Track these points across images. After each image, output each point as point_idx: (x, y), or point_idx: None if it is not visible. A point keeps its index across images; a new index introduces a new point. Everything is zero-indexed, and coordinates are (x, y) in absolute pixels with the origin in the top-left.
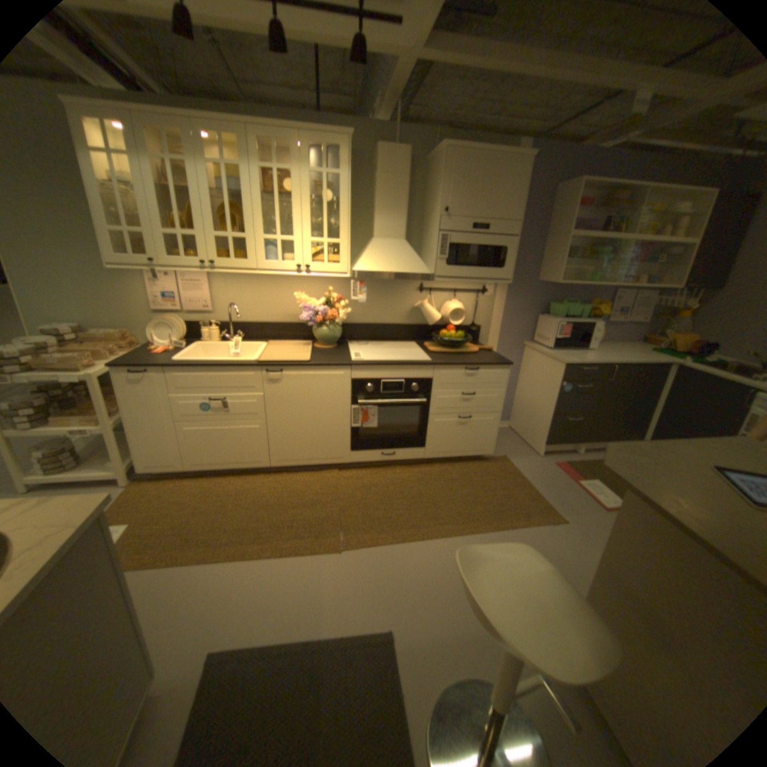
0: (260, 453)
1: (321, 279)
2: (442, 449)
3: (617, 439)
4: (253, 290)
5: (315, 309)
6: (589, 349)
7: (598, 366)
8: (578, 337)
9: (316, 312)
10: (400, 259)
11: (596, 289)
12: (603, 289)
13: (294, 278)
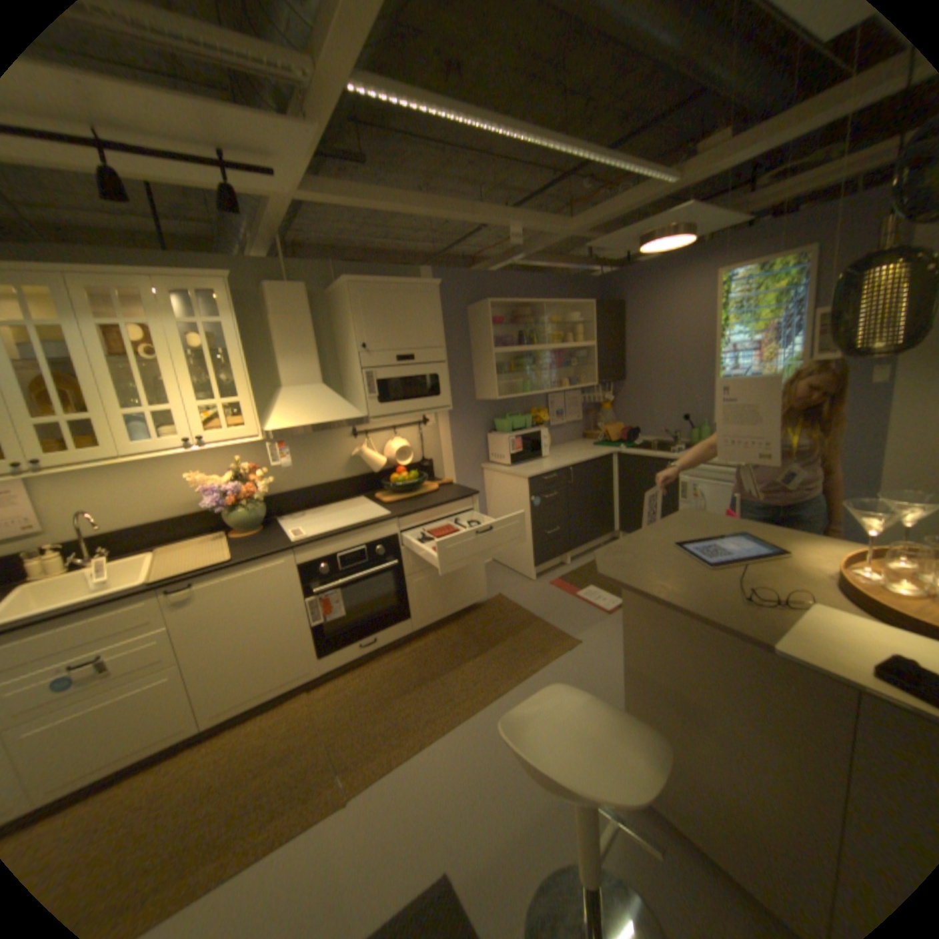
0: (176, 718)
1: (219, 448)
2: (431, 613)
3: (593, 538)
4: (111, 484)
5: (221, 488)
6: (542, 458)
7: (555, 472)
8: (529, 448)
9: (224, 492)
10: (323, 407)
11: (529, 399)
12: (535, 398)
13: (177, 455)
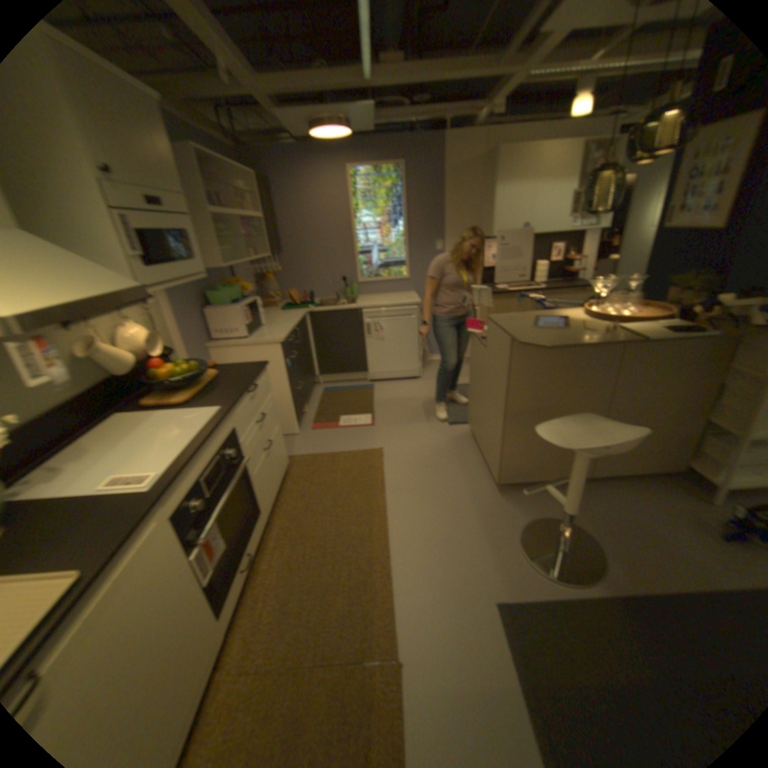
0: None
1: None
2: (271, 498)
3: (313, 385)
4: None
5: None
6: (264, 326)
7: (292, 334)
8: (251, 319)
9: None
10: (73, 271)
11: (223, 270)
12: (226, 269)
13: None
